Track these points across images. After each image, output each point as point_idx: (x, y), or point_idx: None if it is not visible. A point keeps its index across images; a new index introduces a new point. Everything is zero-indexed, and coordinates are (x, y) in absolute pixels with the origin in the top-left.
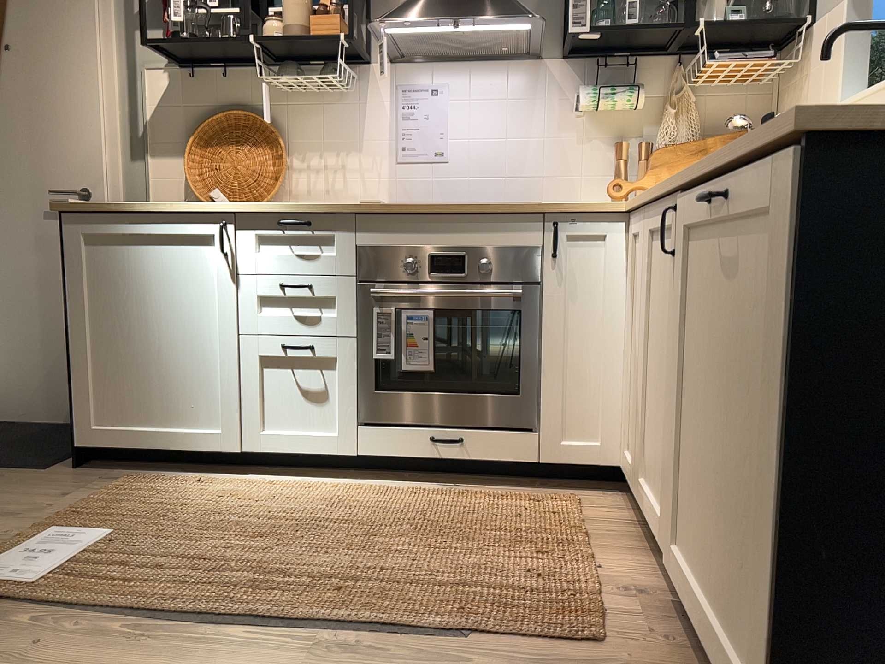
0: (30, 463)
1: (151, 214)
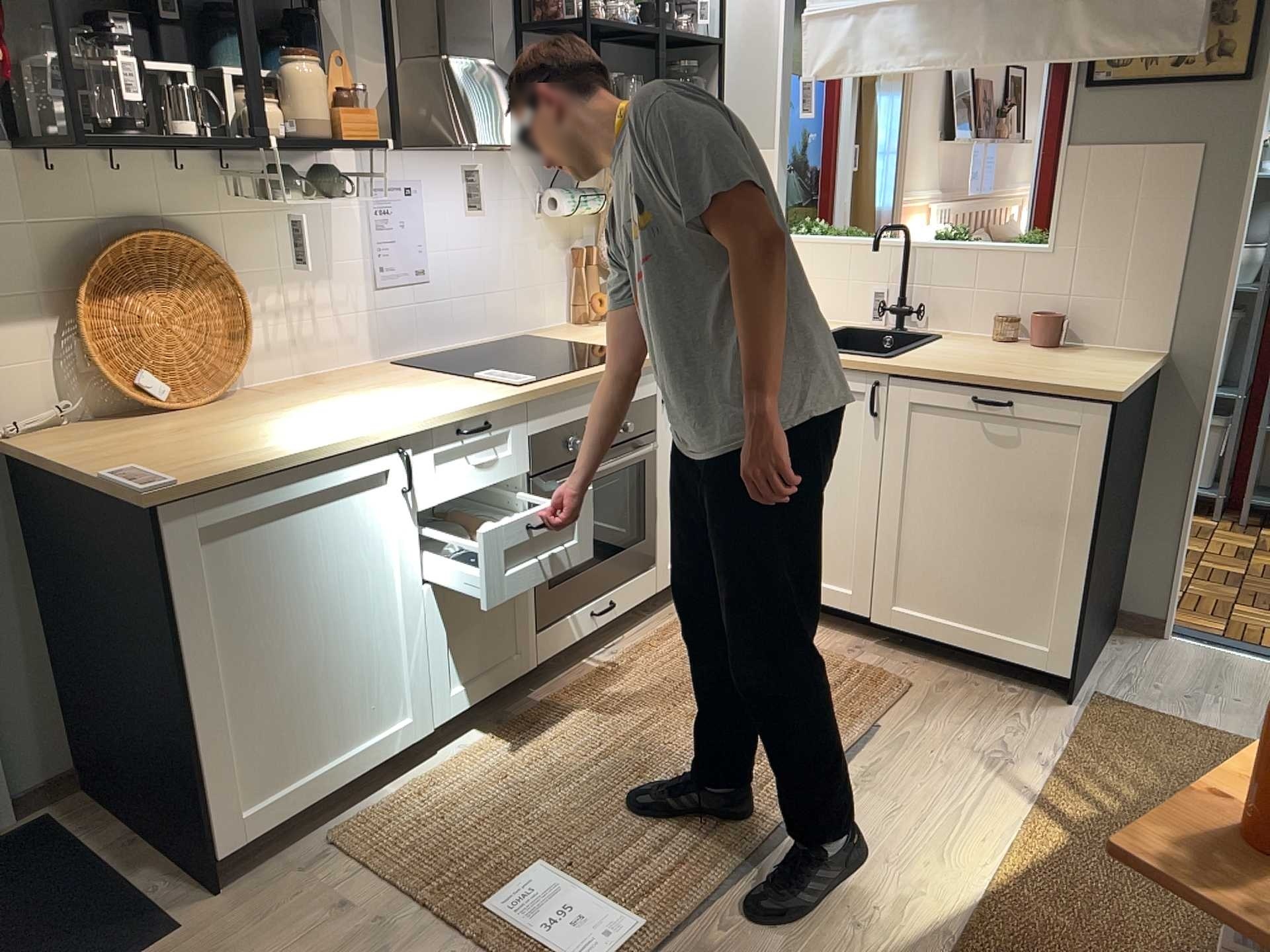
0: (116, 943)
1: (306, 465)
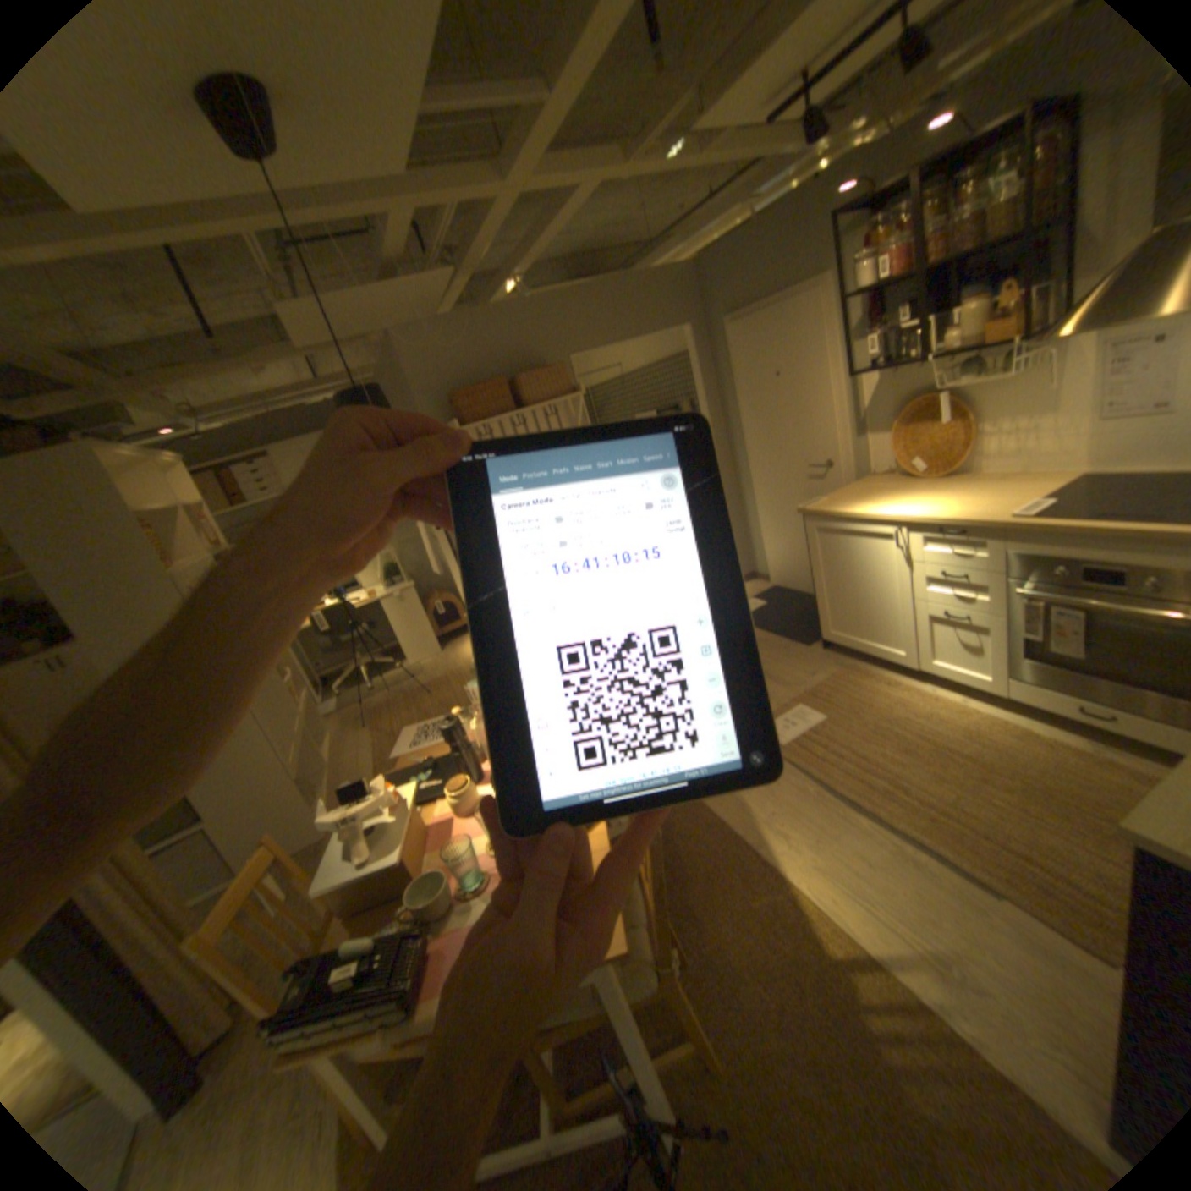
0: (802, 637)
1: (850, 518)
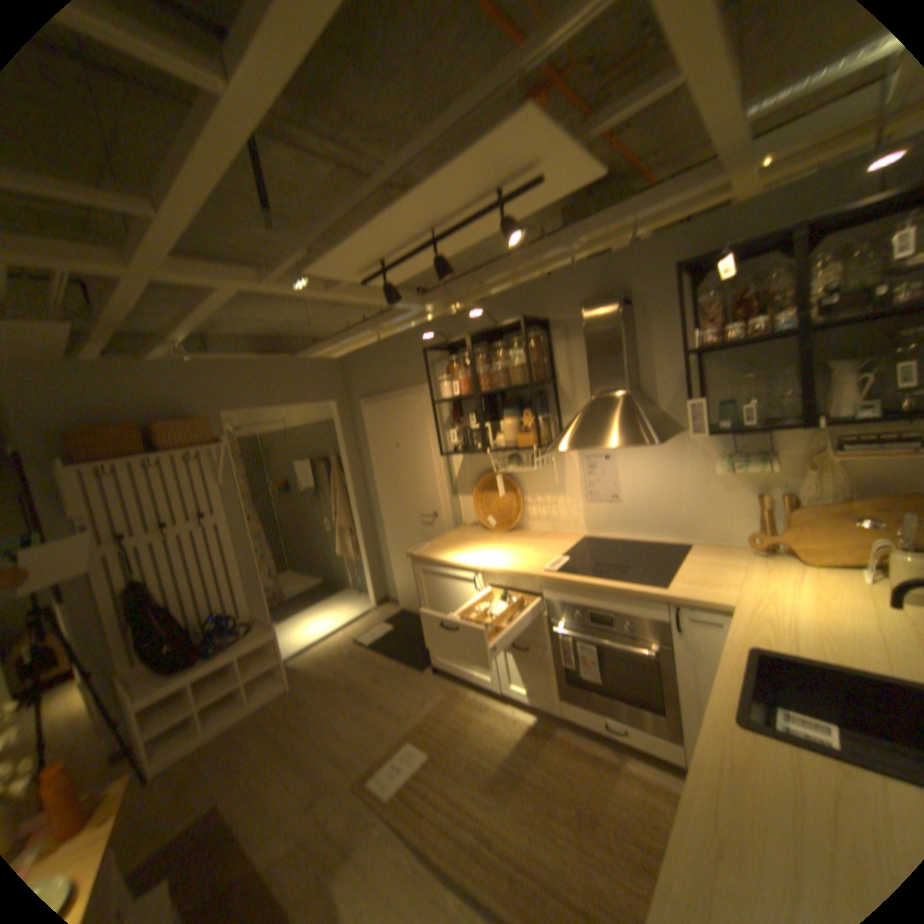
0: (417, 661)
1: (444, 562)
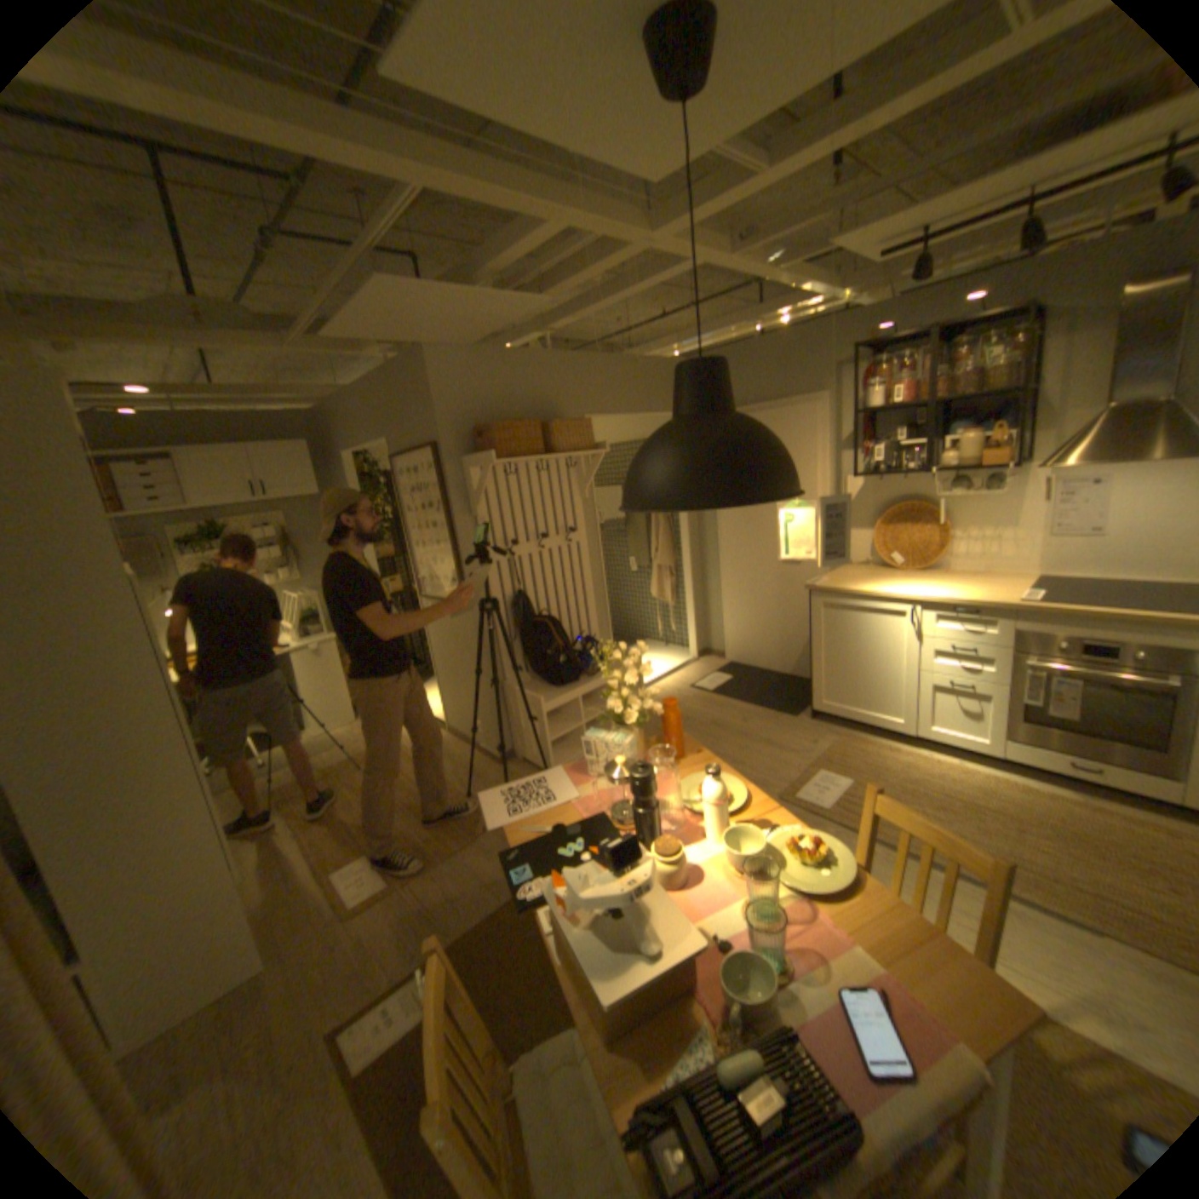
0: (785, 708)
1: (863, 595)
